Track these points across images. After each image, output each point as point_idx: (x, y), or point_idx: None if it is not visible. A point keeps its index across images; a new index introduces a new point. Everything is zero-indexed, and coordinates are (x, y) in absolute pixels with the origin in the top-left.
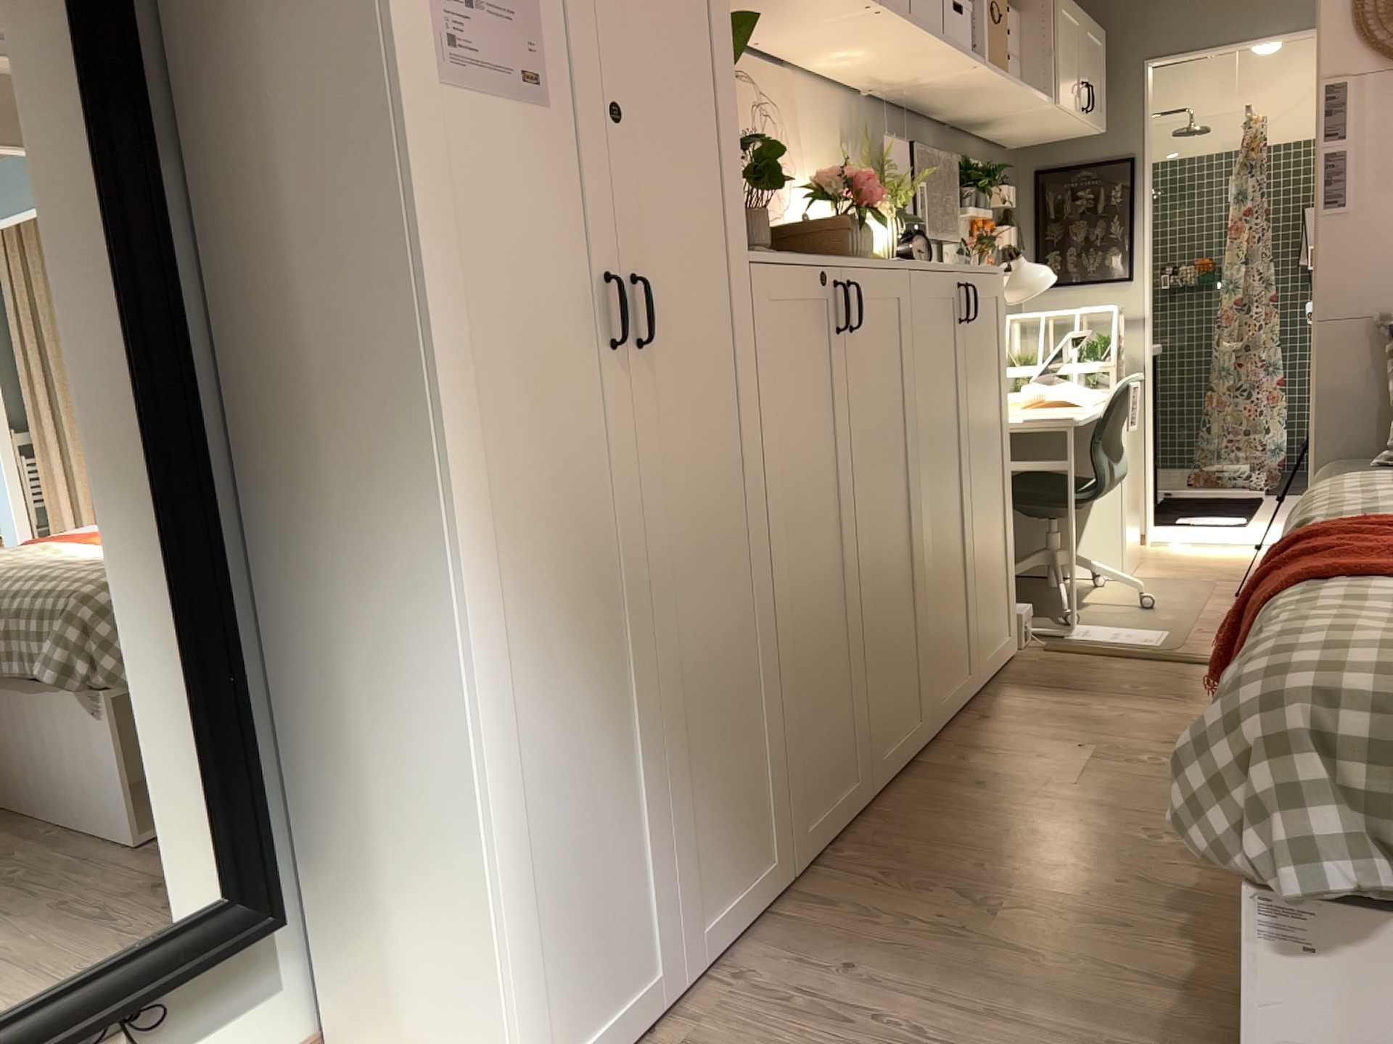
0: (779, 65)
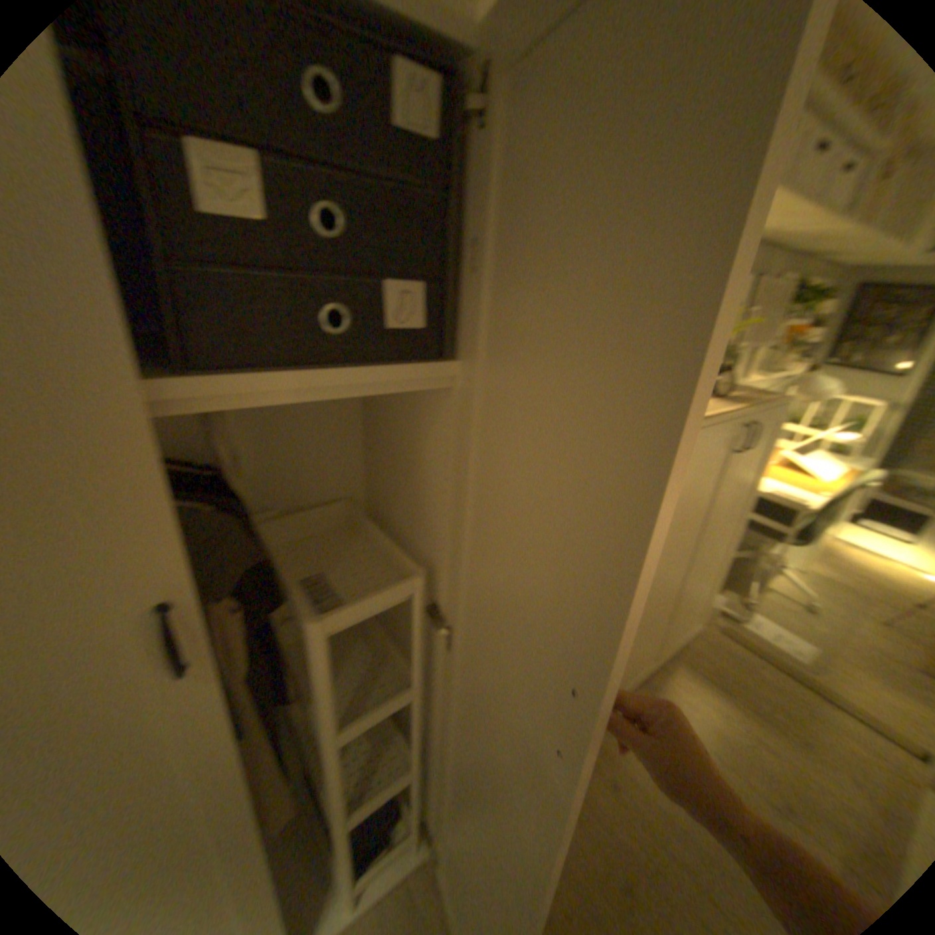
0: None
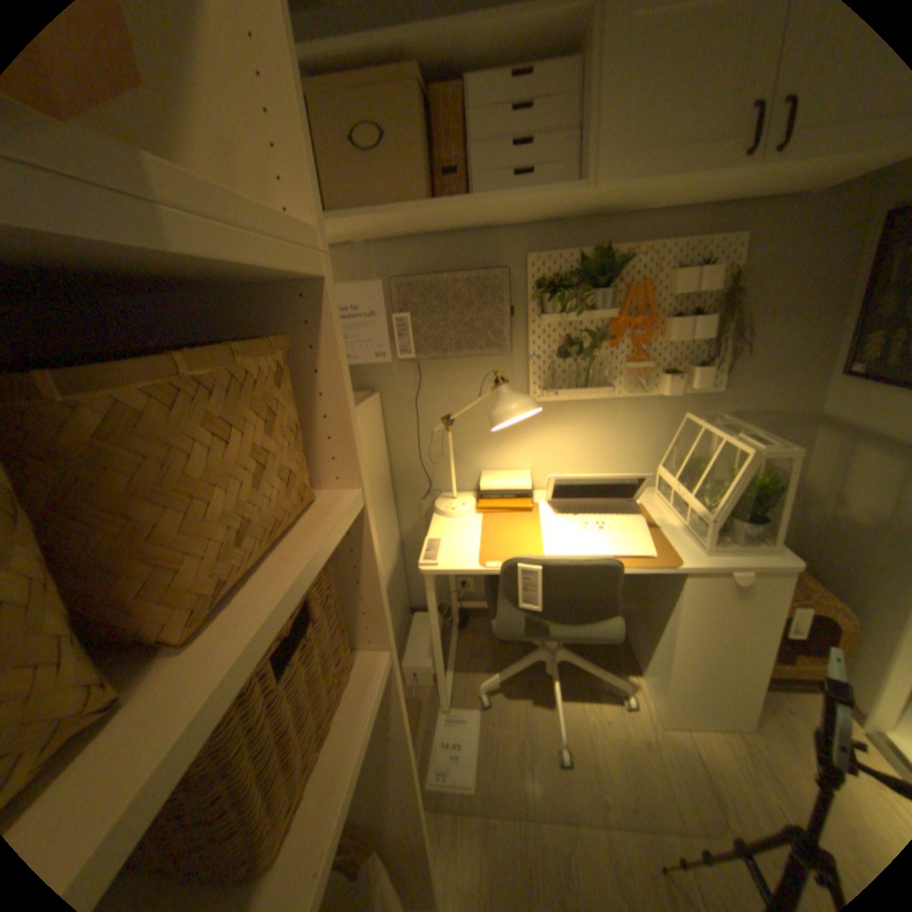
0: None
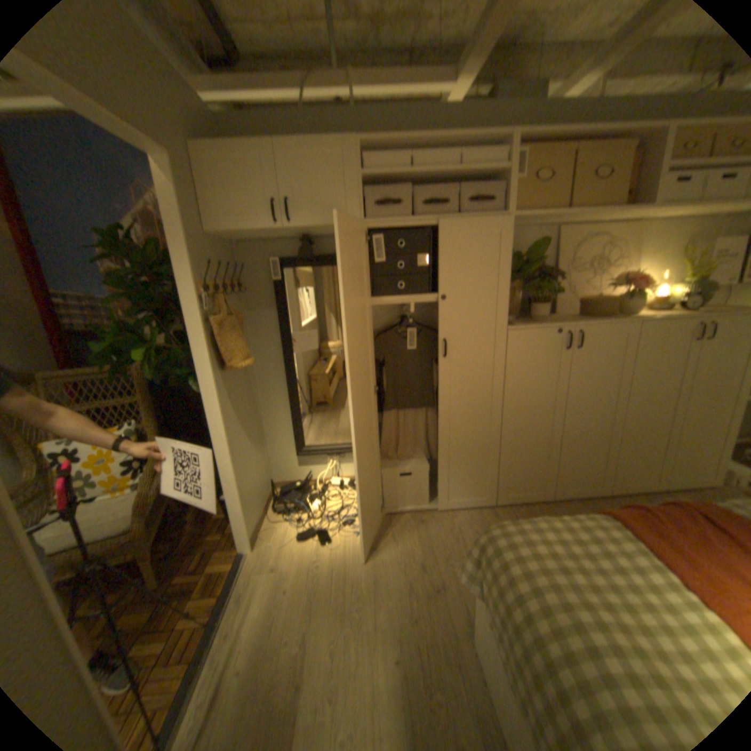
0: (637, 220)
